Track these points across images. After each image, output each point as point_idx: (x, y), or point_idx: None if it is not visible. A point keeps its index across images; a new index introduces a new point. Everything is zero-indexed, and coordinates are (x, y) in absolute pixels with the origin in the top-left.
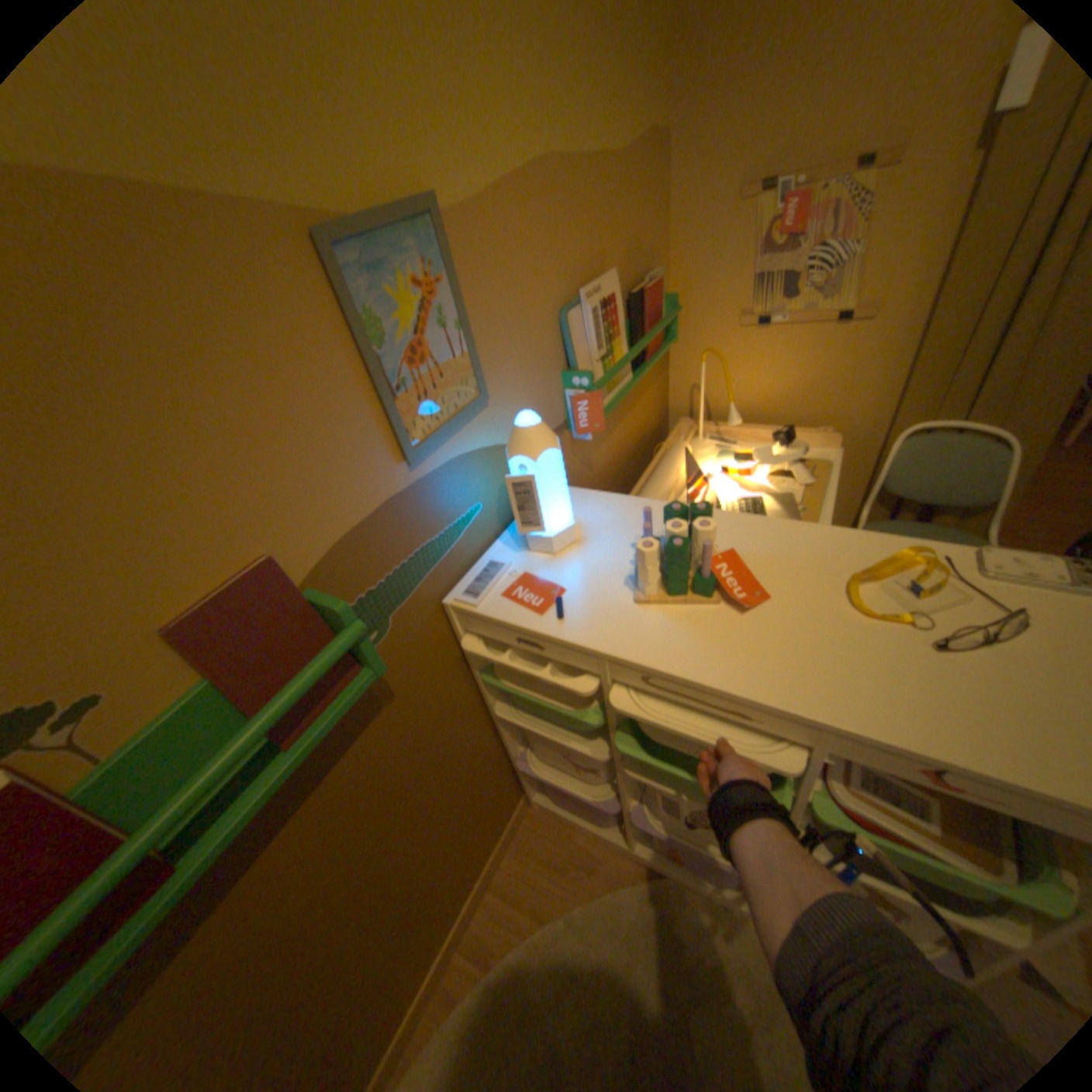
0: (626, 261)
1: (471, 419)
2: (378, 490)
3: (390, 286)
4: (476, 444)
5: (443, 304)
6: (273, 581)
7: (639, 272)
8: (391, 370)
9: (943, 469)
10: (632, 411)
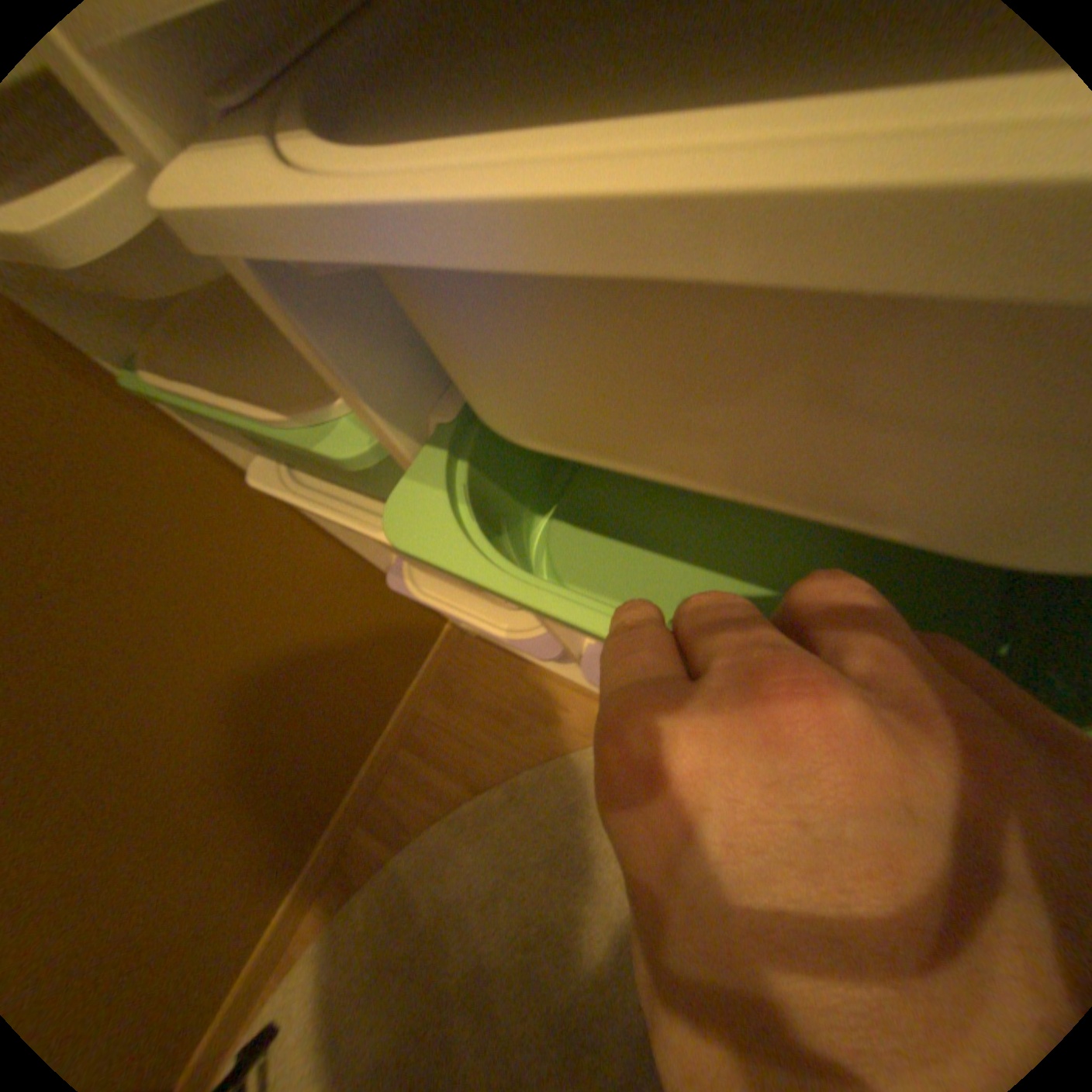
0: None
1: None
2: None
3: None
4: None
5: None
6: None
7: None
8: None
9: None
10: None
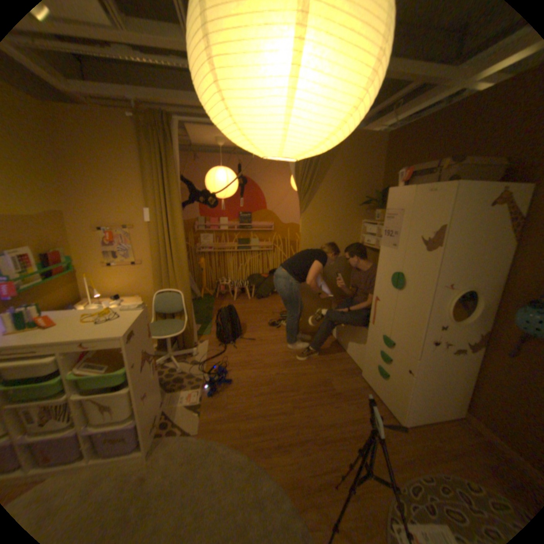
0: (39, 245)
1: None
2: None
3: None
4: None
5: None
6: None
7: (49, 248)
8: None
9: (167, 302)
10: (51, 294)
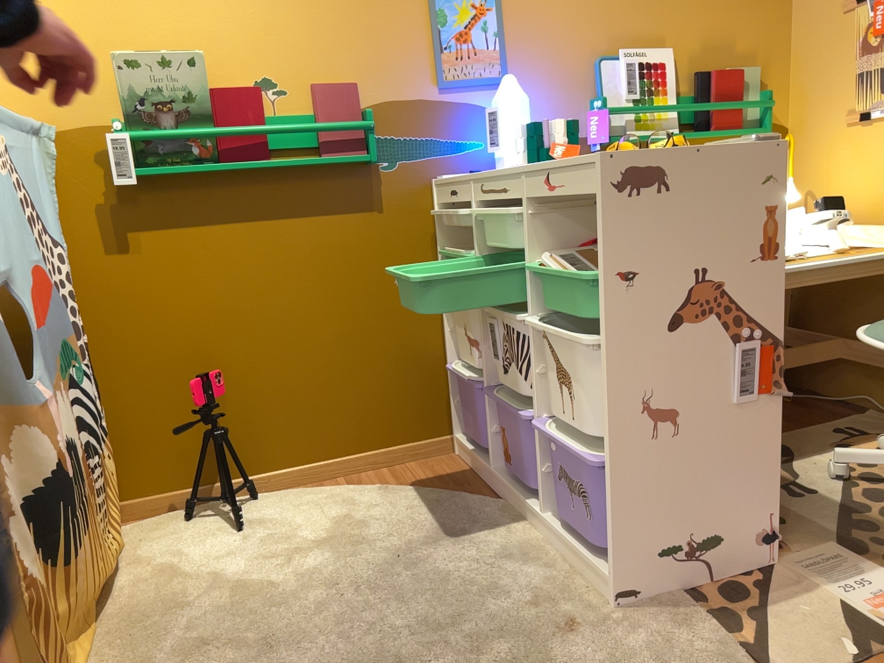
0: (699, 53)
1: (490, 89)
2: (416, 91)
3: (457, 5)
4: (490, 105)
5: (488, 22)
6: (352, 93)
7: (722, 66)
8: (444, 39)
9: None
10: None
